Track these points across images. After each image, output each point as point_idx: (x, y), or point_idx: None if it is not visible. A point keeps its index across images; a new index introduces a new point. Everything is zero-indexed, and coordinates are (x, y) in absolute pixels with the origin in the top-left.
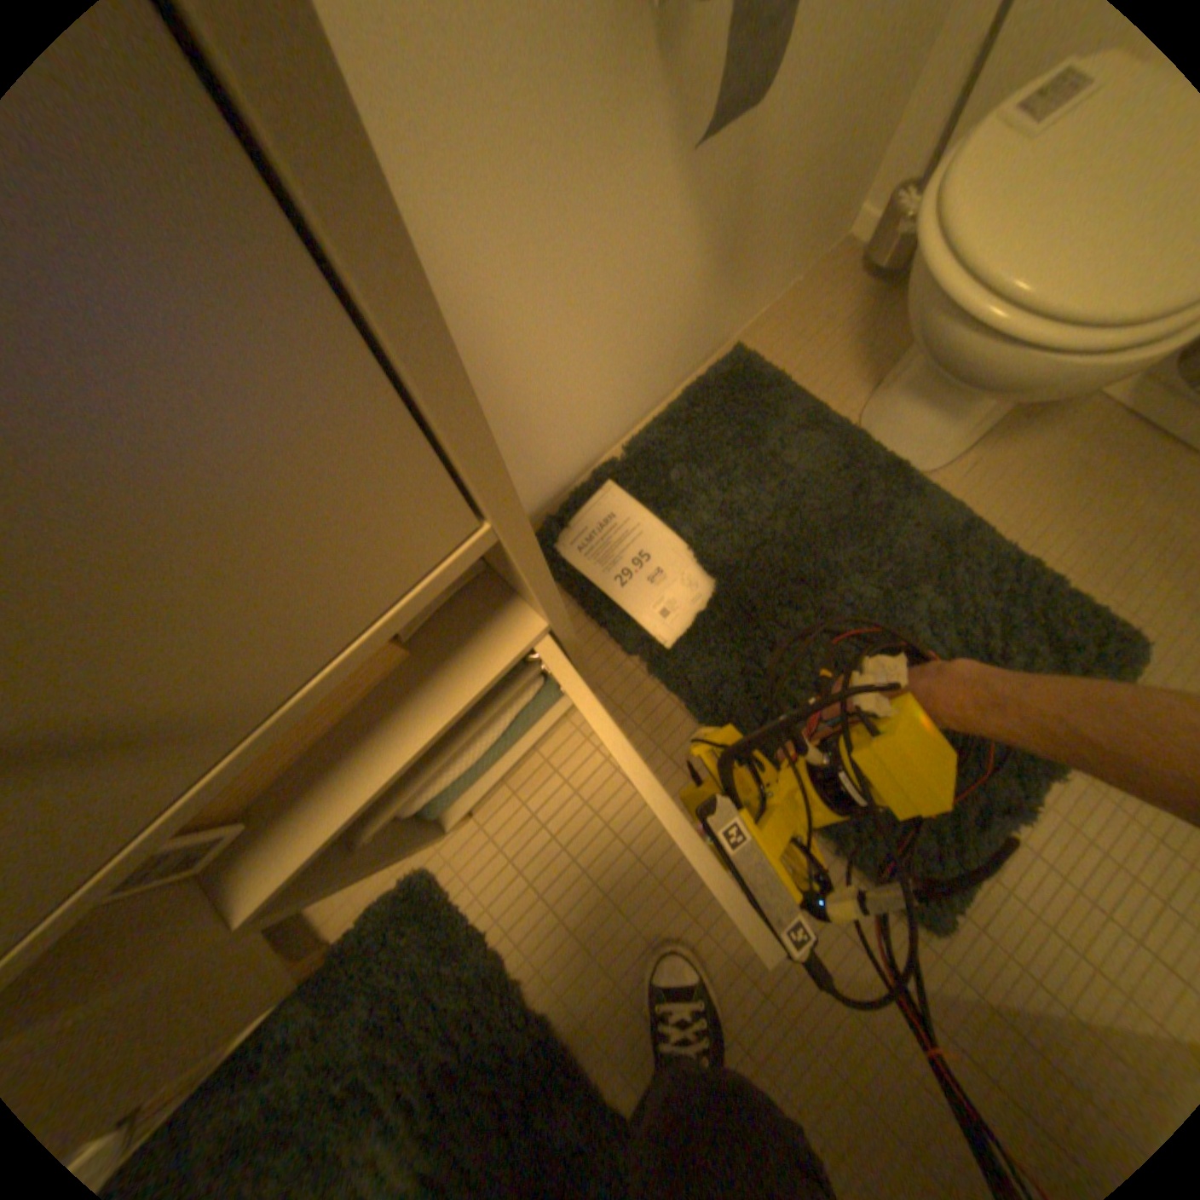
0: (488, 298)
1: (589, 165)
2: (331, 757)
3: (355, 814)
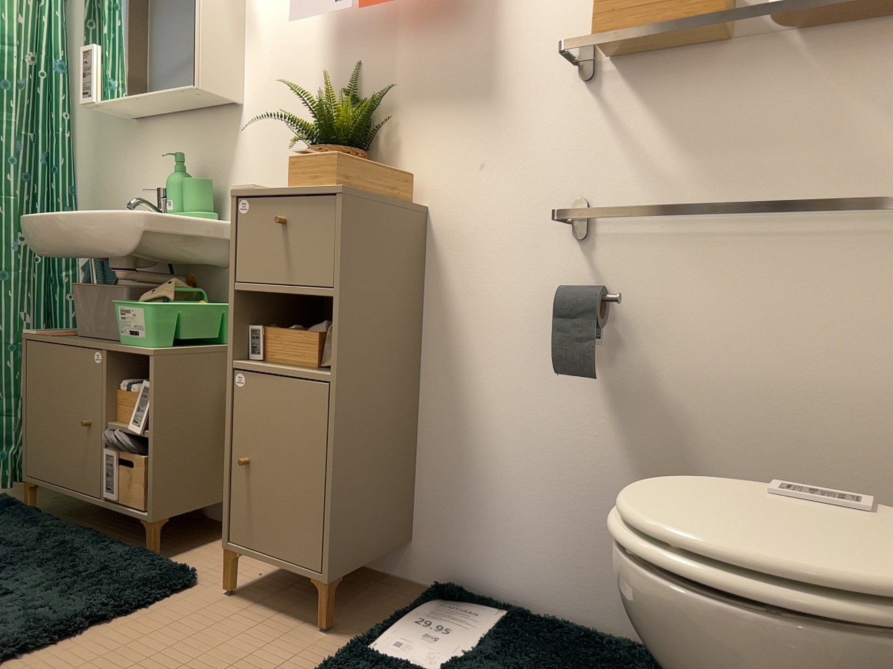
0: (488, 394)
1: (551, 380)
2: (285, 363)
3: (268, 369)
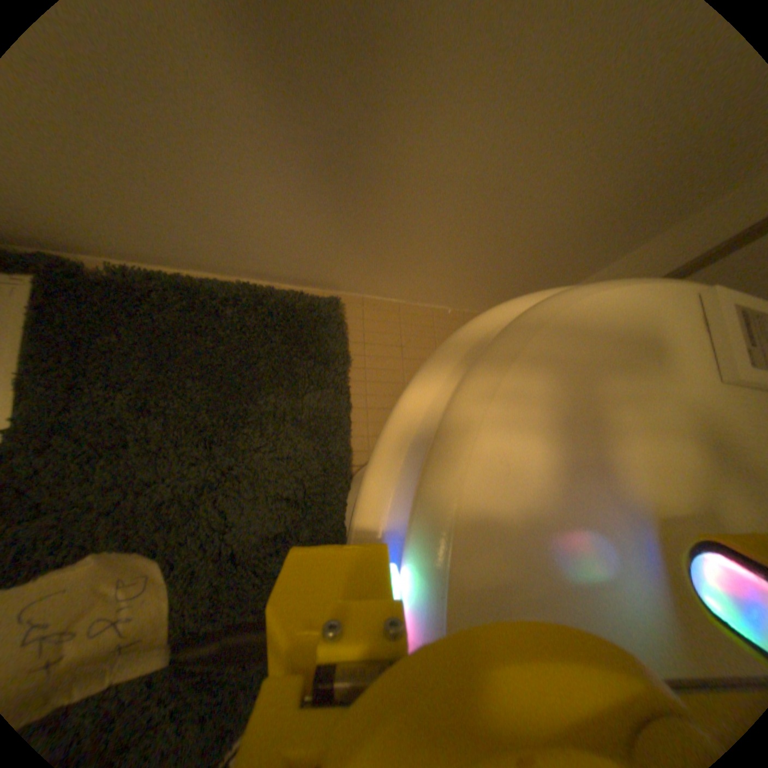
0: None
1: None
2: None
3: None
